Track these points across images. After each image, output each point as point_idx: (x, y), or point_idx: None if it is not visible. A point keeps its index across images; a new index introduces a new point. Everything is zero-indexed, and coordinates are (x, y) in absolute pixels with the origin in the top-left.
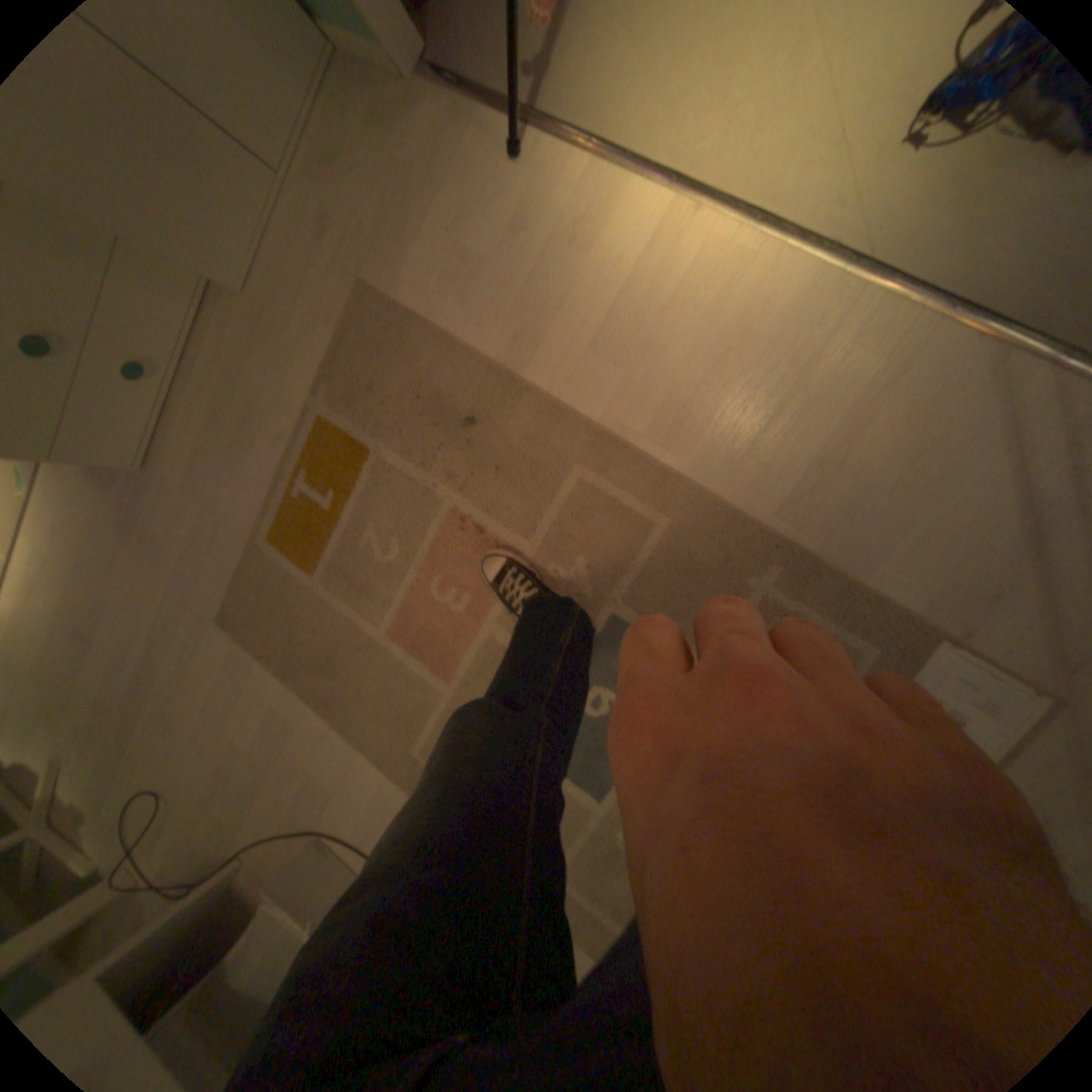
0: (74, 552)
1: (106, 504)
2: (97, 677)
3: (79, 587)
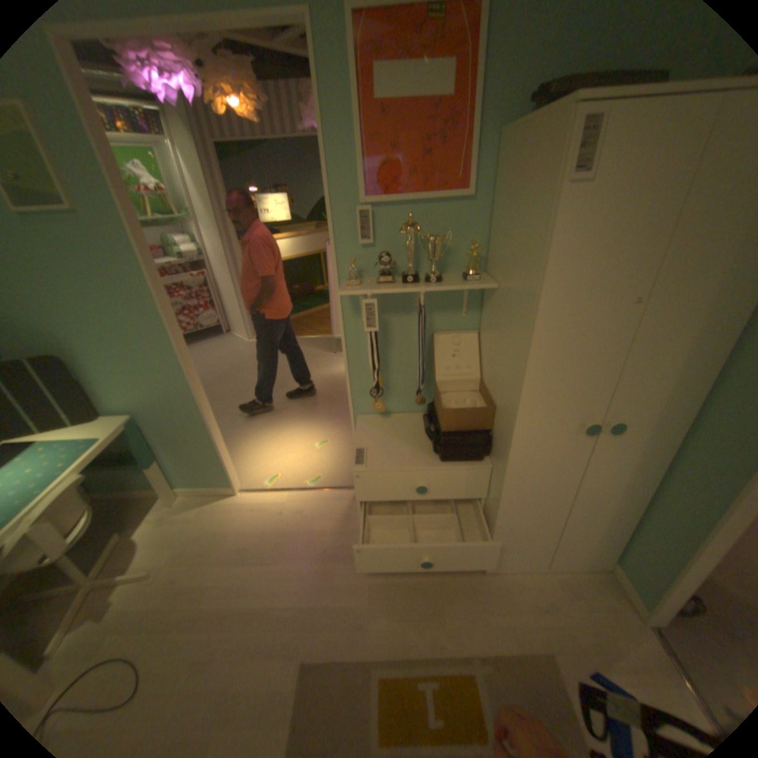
0: (295, 532)
1: (332, 541)
2: (221, 584)
3: (276, 545)
